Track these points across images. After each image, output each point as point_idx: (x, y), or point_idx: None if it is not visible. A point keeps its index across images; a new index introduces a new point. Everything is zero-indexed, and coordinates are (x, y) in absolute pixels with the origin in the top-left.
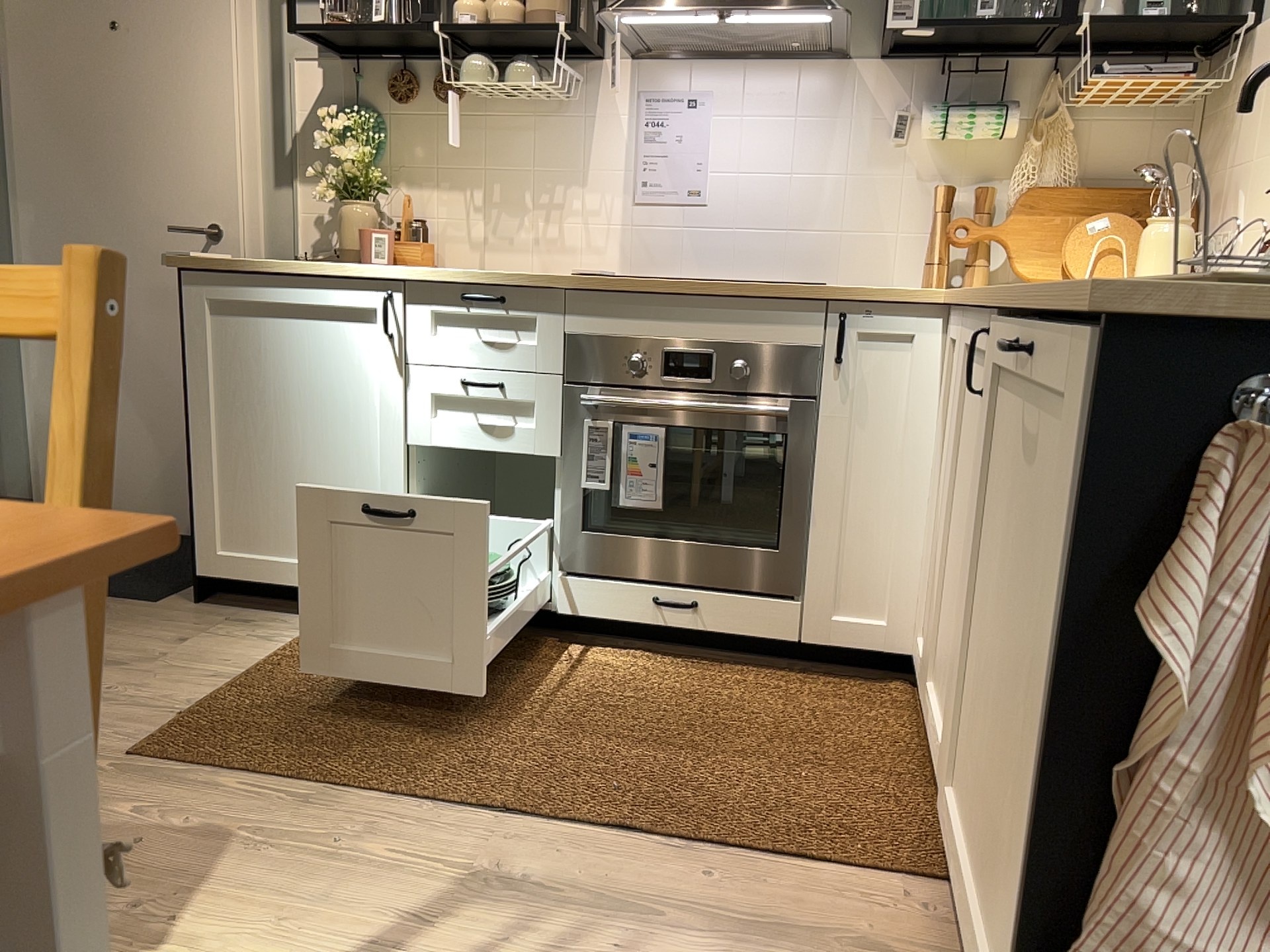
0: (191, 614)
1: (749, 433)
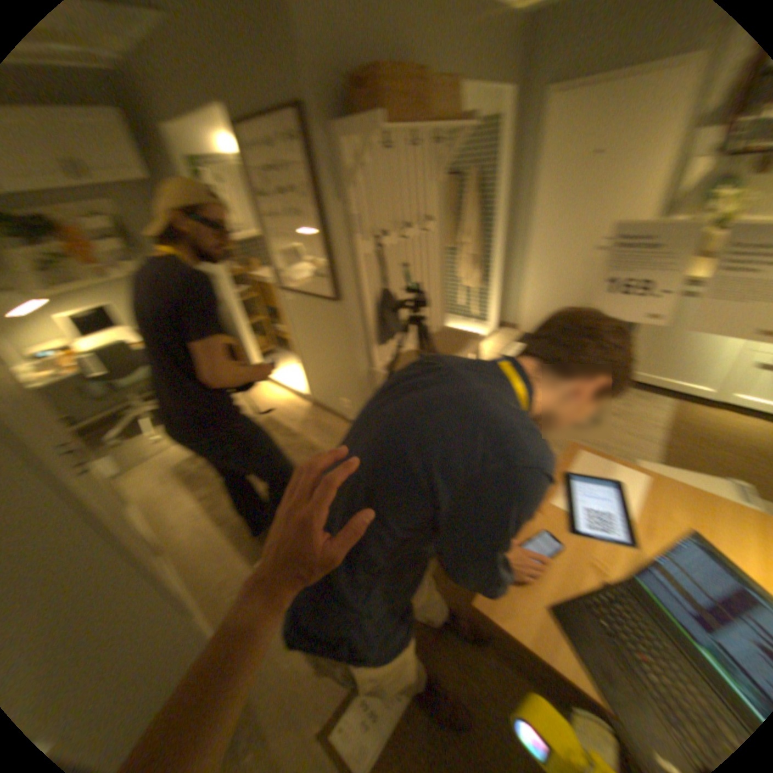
0: None
1: None
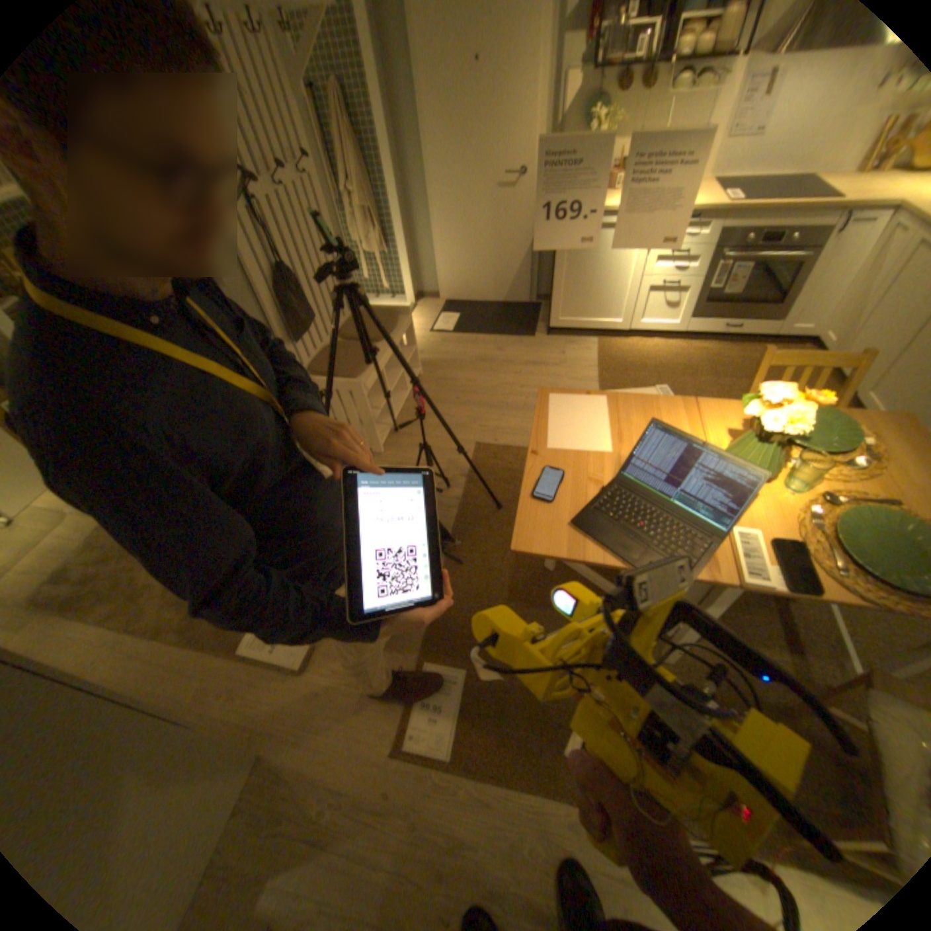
0: (552, 341)
1: (785, 261)
